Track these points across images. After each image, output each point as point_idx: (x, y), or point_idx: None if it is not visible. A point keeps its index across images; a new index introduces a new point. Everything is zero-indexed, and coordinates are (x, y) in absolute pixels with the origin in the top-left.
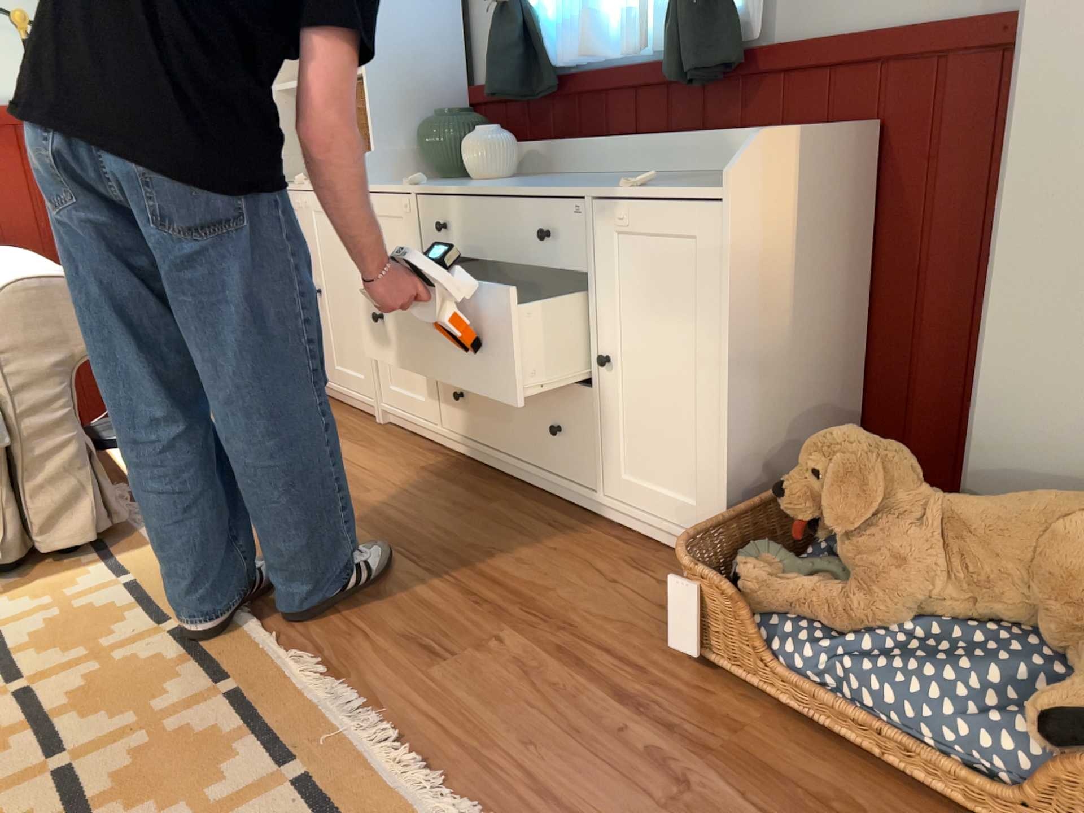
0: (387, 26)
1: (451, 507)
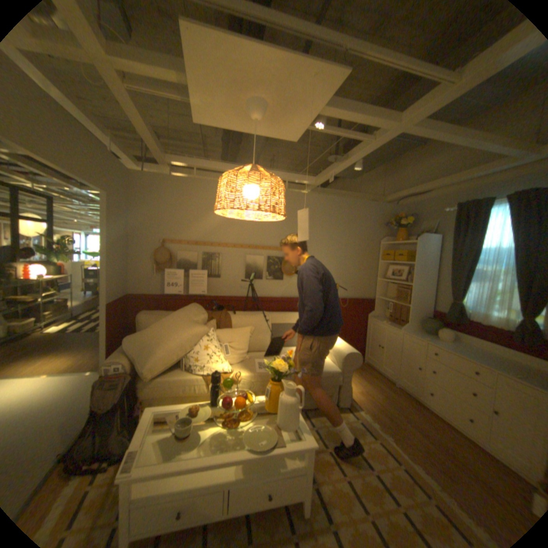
0: (418, 296)
1: (434, 428)
